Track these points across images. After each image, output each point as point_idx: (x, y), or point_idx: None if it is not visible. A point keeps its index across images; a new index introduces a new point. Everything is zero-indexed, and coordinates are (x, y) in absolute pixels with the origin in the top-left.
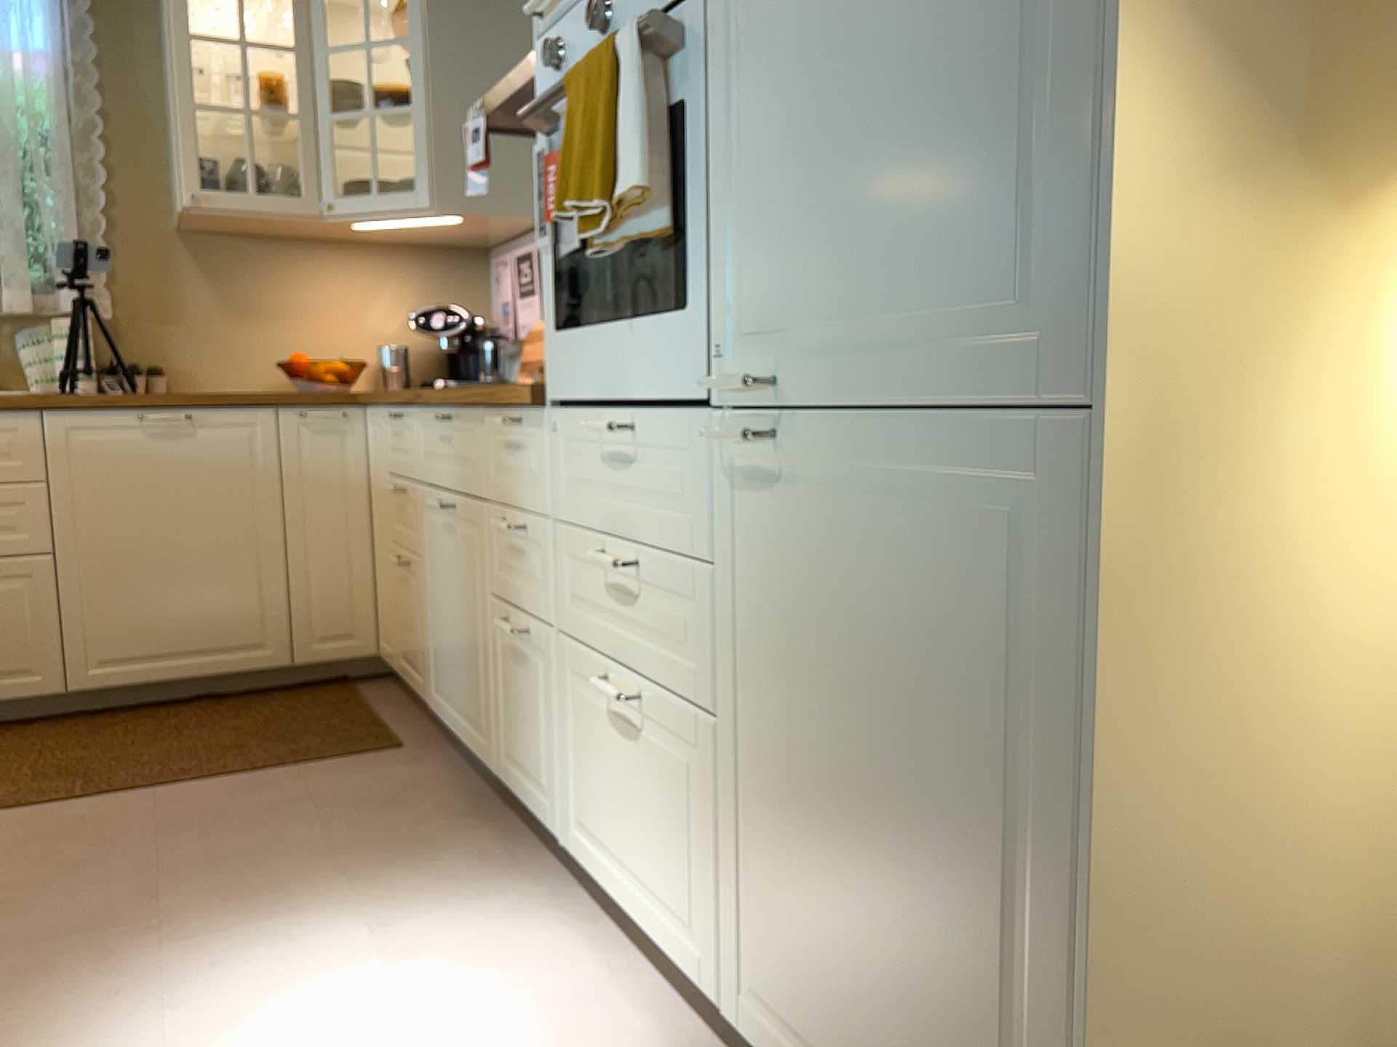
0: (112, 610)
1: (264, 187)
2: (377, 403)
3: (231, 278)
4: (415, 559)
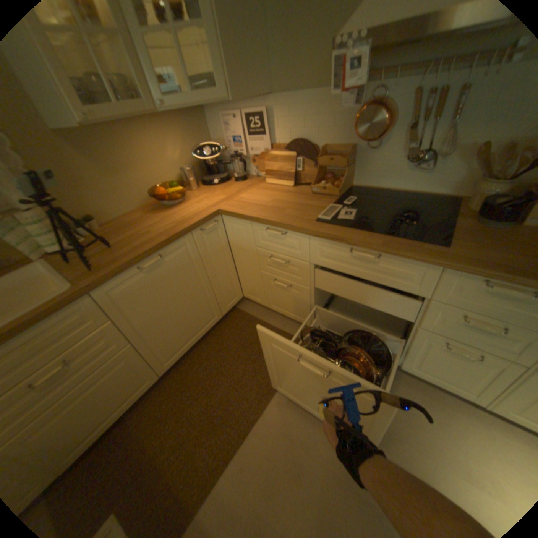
0: (163, 343)
1: (115, 95)
2: (252, 221)
3: (98, 153)
4: (298, 285)
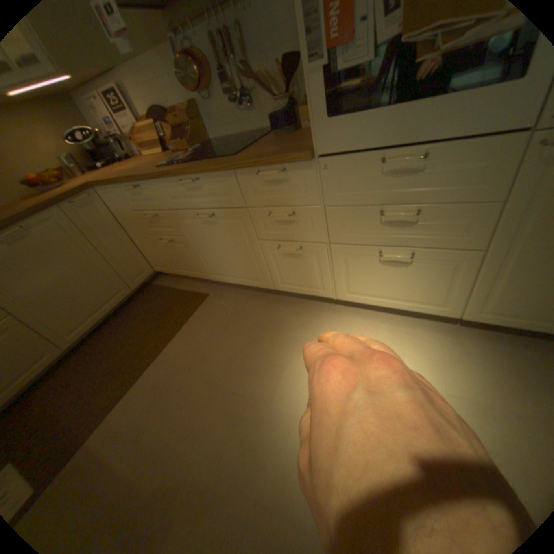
0: (56, 316)
1: None
2: (112, 184)
3: None
4: (176, 238)
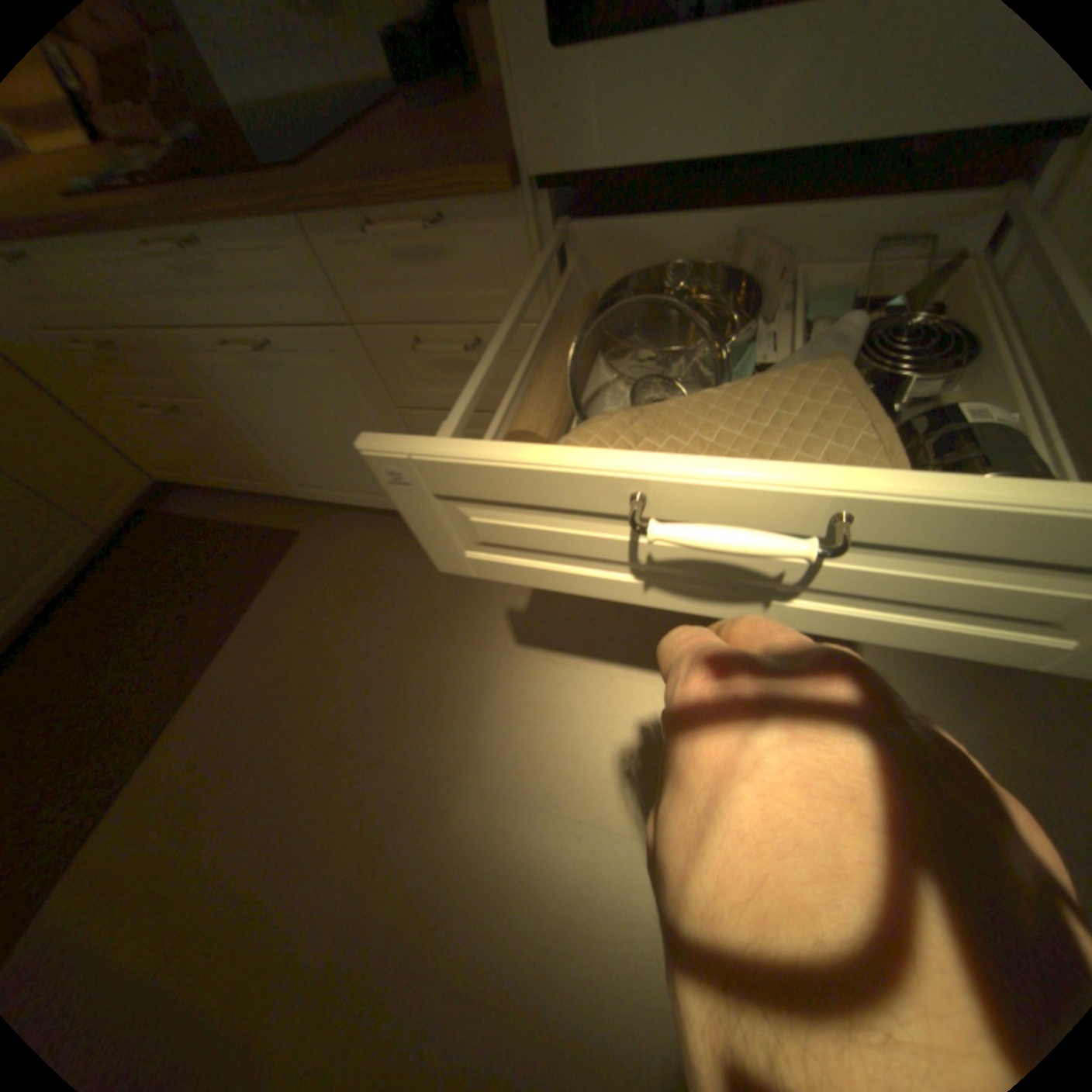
0: None
1: None
2: None
3: None
4: (180, 402)
